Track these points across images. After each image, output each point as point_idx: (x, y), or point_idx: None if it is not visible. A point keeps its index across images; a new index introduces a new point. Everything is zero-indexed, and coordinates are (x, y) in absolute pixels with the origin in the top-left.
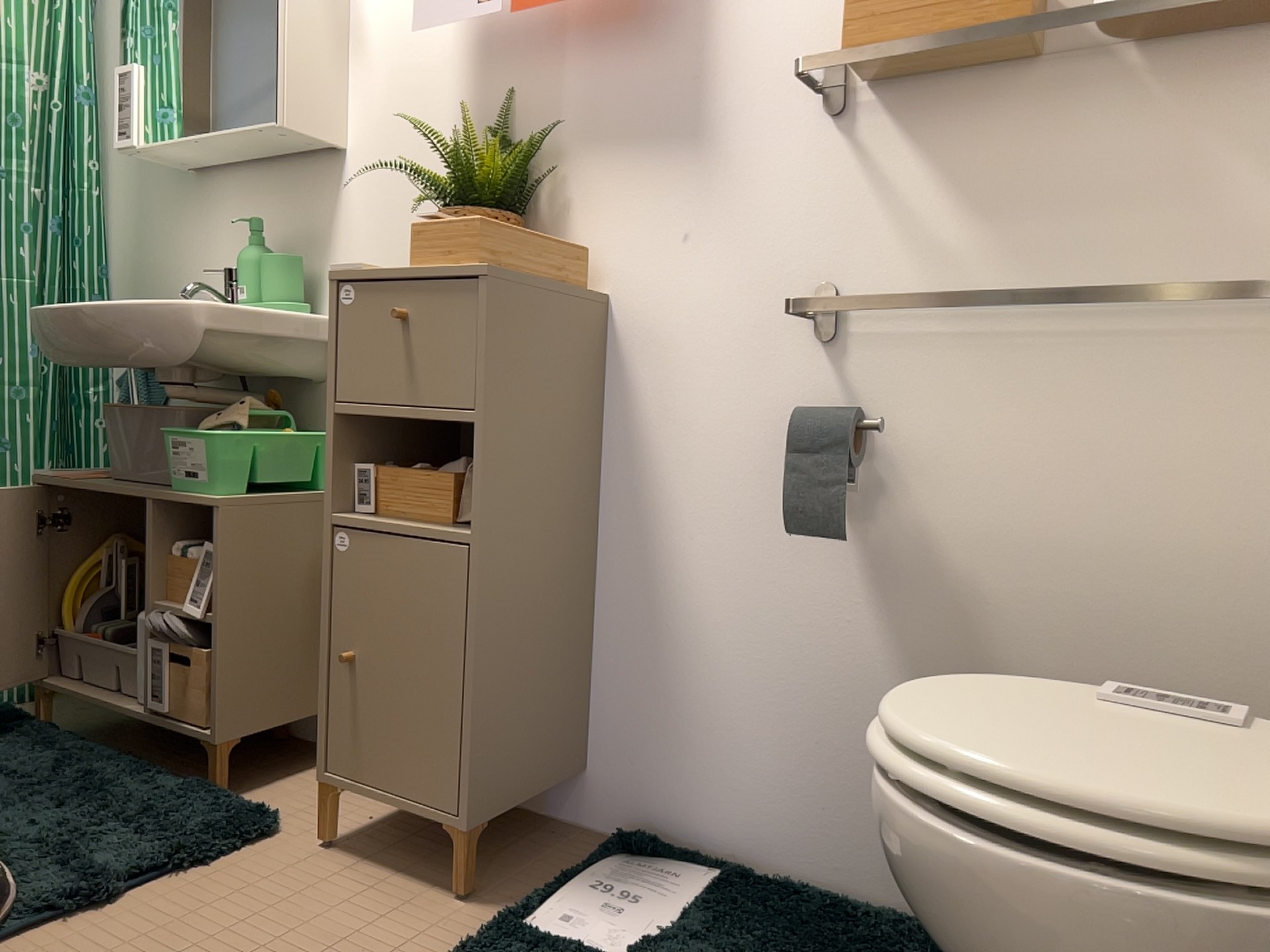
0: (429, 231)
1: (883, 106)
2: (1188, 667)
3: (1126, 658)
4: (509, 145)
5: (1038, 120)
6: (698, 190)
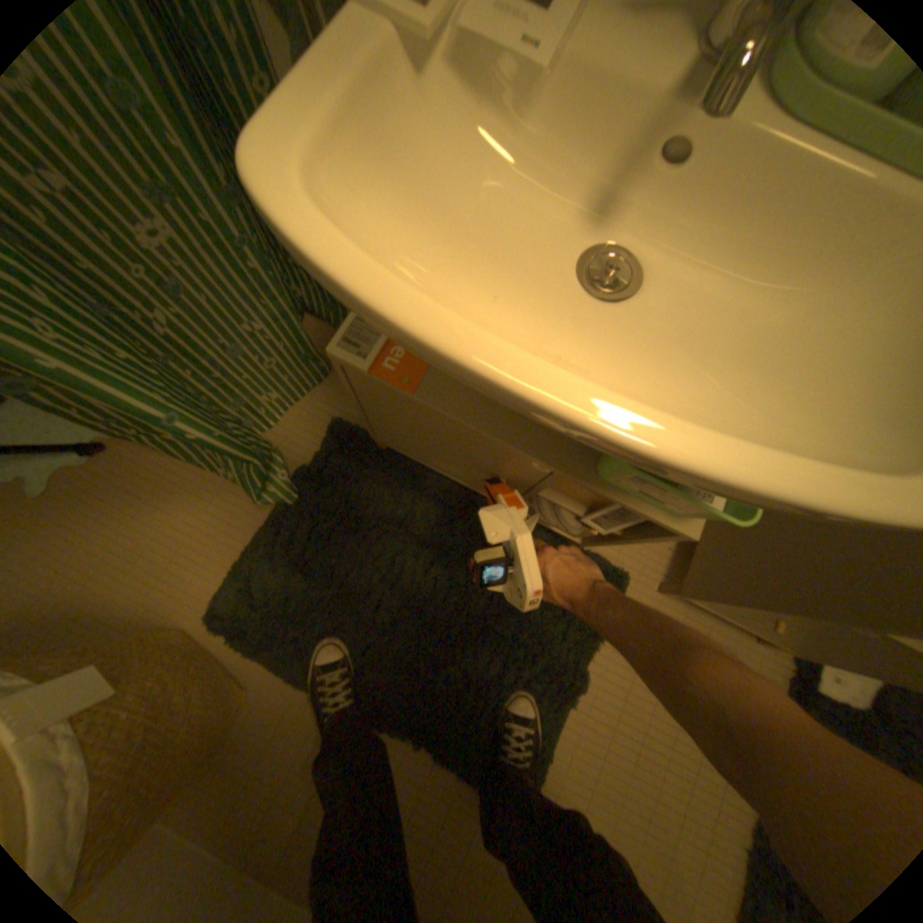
0: None
1: None
2: None
3: None
4: None
5: None
6: None
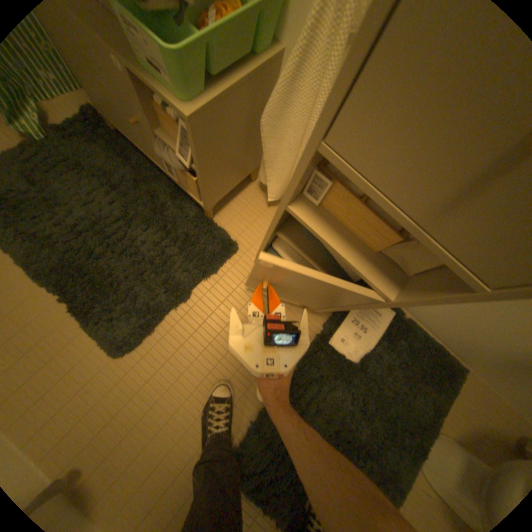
0: None
1: None
2: None
3: None
4: None
5: None
6: None
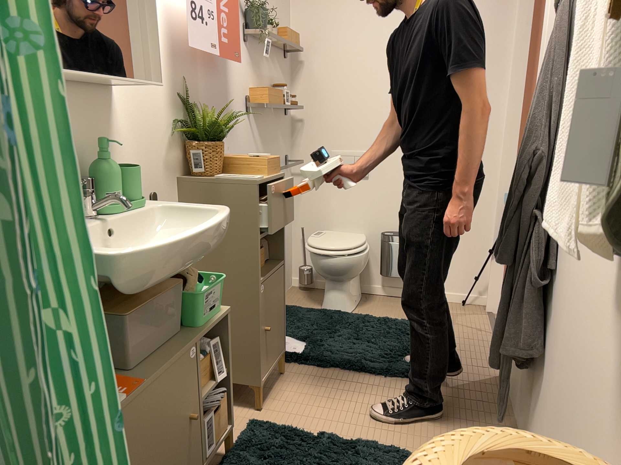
0: (271, 162)
1: (254, 115)
2: None
3: None
4: (188, 106)
5: (268, 124)
6: (231, 134)
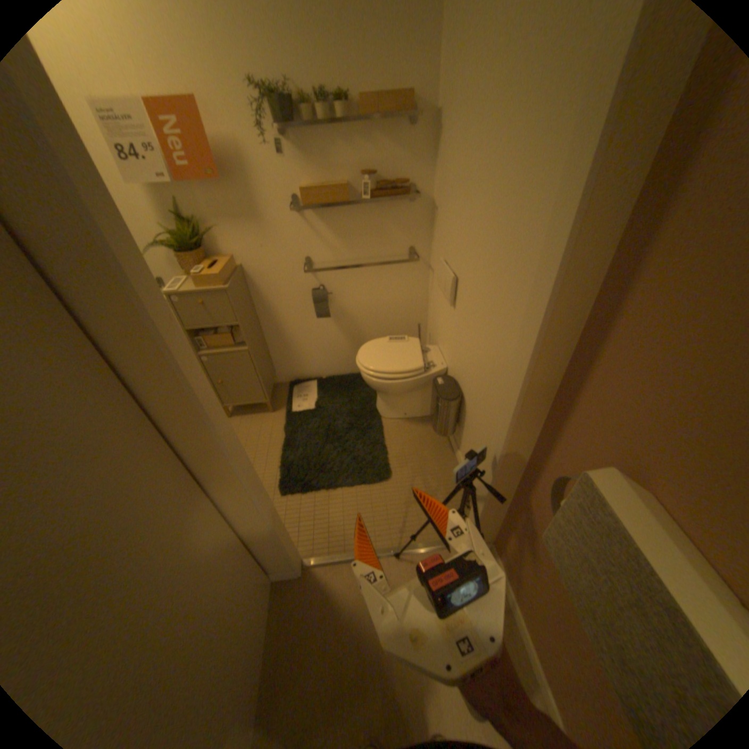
0: (200, 278)
1: (311, 210)
2: (392, 321)
3: (382, 322)
4: (182, 218)
5: (351, 215)
6: (262, 233)
